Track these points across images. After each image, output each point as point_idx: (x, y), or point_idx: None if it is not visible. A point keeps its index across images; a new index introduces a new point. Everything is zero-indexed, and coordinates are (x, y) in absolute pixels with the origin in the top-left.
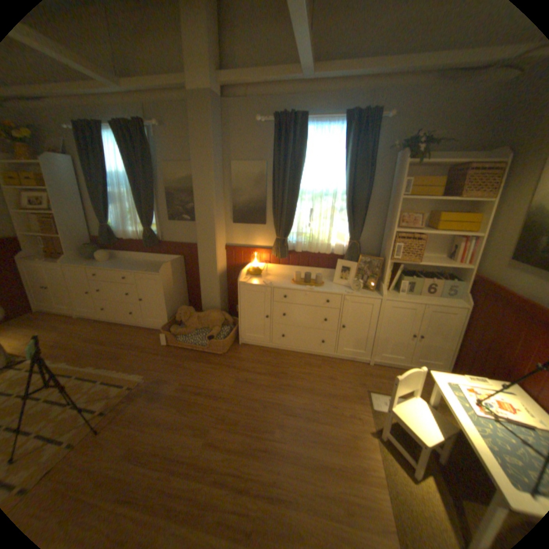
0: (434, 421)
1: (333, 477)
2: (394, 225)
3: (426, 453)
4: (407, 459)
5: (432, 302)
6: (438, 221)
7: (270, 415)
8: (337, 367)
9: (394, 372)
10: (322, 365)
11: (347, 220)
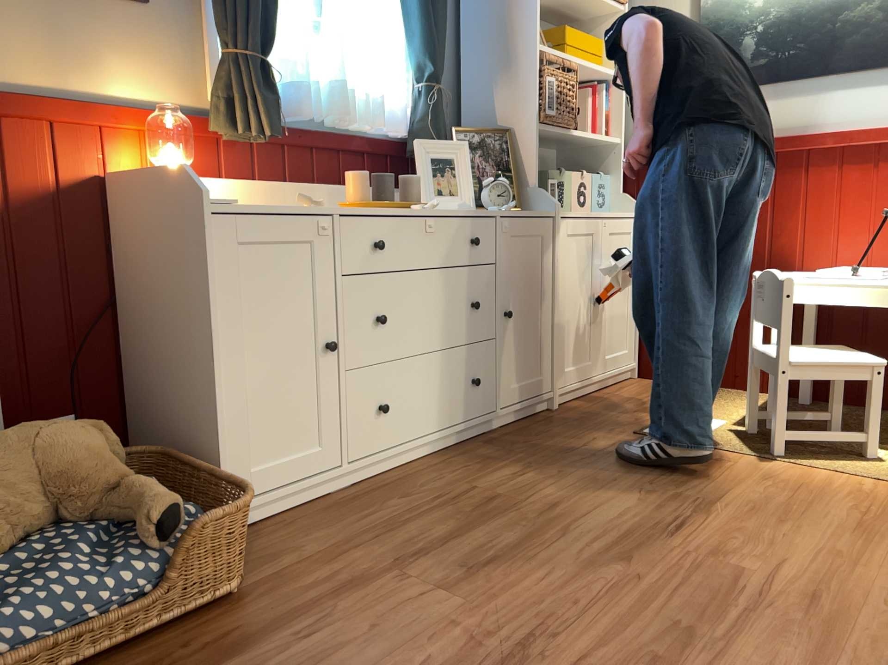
0: (817, 349)
1: (883, 525)
2: (533, 33)
3: (880, 380)
4: (841, 439)
5: (603, 213)
6: (563, 46)
7: (660, 558)
8: (530, 436)
9: (590, 400)
10: (505, 448)
11: (414, 24)
